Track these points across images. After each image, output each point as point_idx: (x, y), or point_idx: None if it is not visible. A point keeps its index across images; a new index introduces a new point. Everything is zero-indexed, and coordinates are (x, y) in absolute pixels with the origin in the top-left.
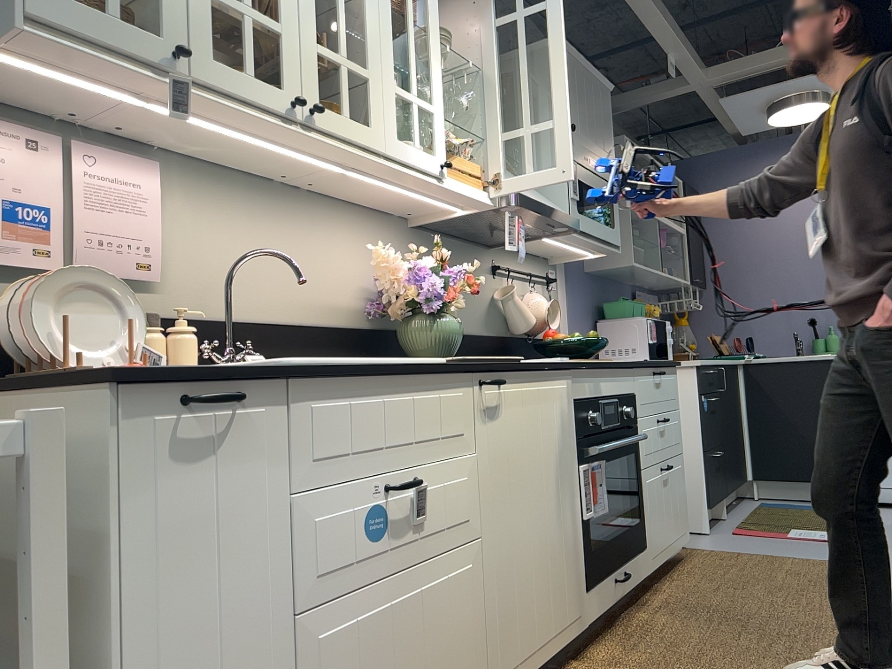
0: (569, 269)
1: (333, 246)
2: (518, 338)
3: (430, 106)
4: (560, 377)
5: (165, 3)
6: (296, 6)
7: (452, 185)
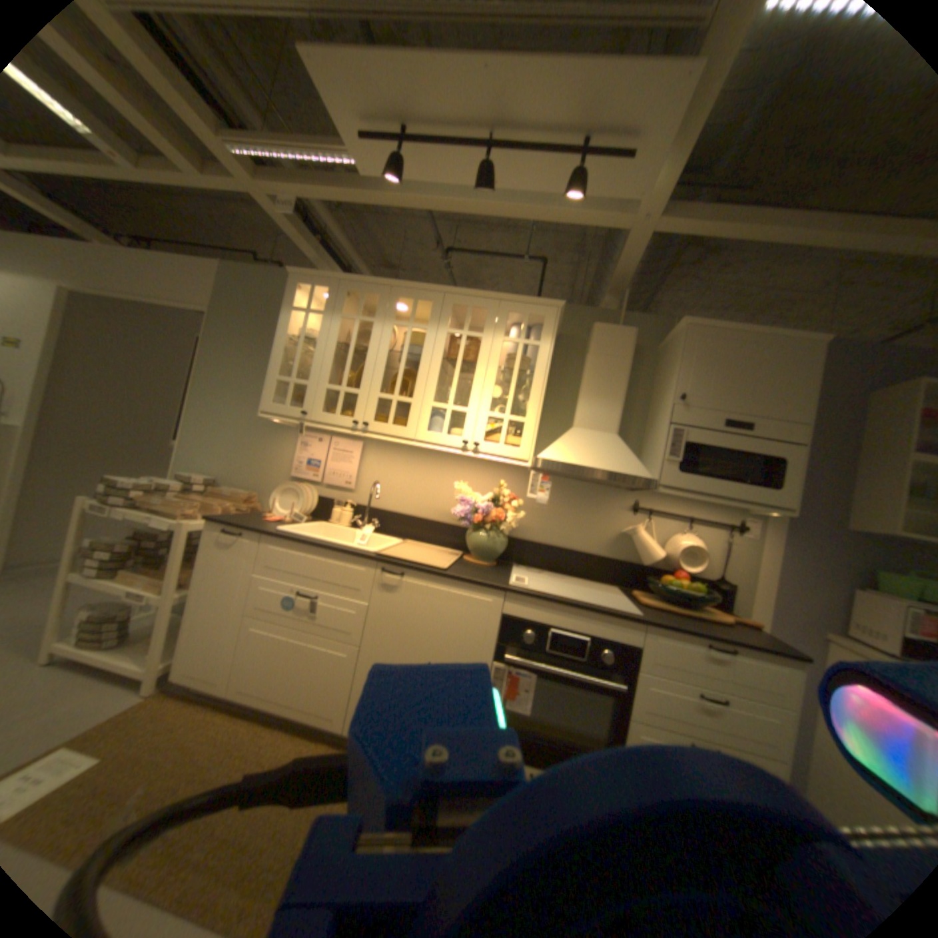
0: (796, 522)
1: (457, 480)
2: (654, 569)
3: (464, 409)
4: (481, 591)
5: (307, 396)
6: (371, 379)
7: (476, 454)
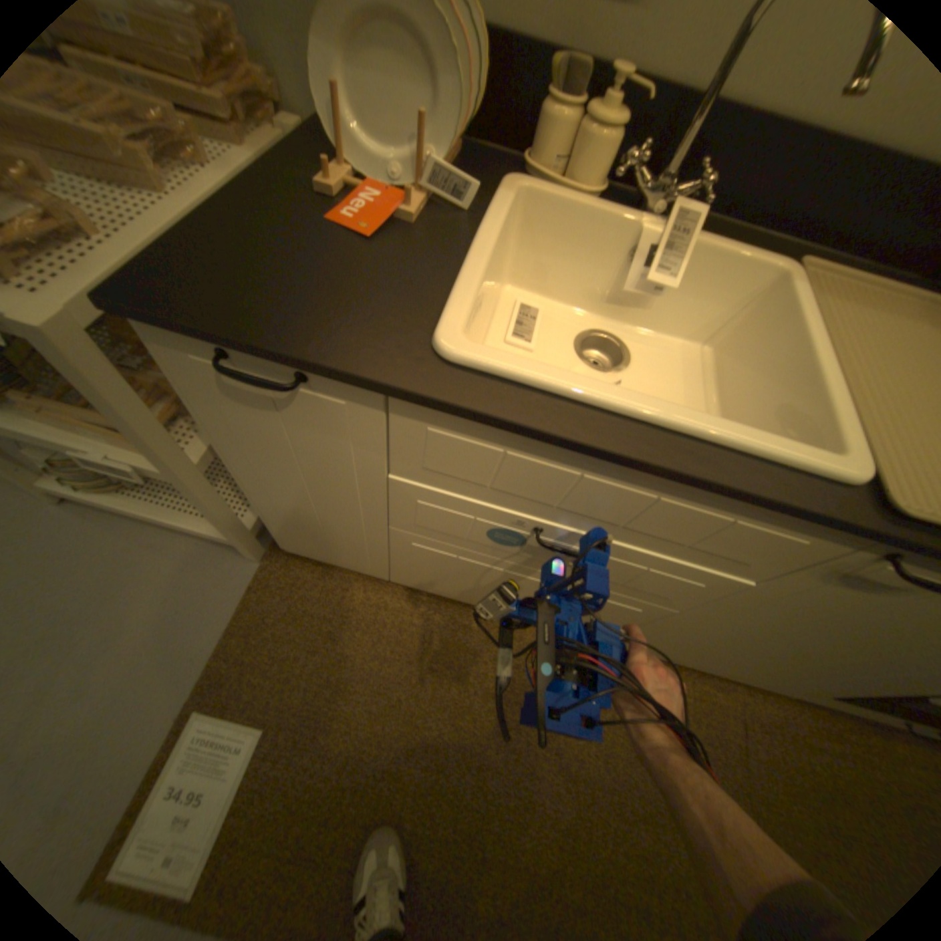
0: None
1: None
2: None
3: None
4: None
5: None
6: None
7: None
